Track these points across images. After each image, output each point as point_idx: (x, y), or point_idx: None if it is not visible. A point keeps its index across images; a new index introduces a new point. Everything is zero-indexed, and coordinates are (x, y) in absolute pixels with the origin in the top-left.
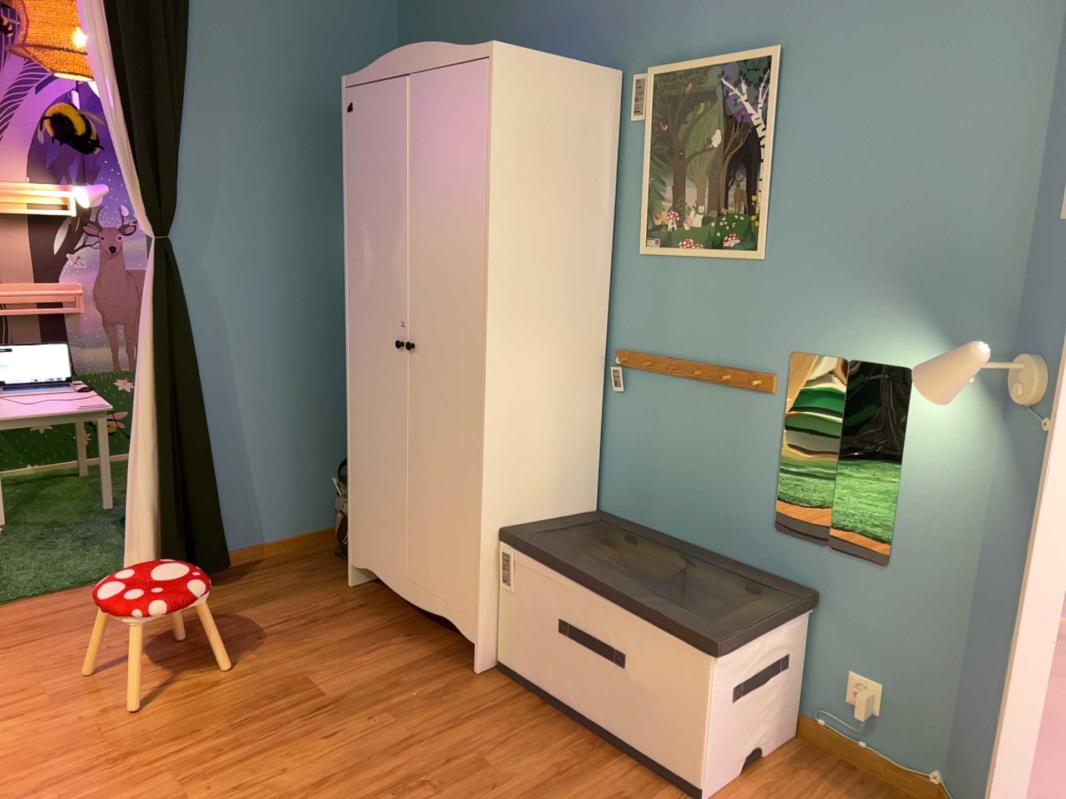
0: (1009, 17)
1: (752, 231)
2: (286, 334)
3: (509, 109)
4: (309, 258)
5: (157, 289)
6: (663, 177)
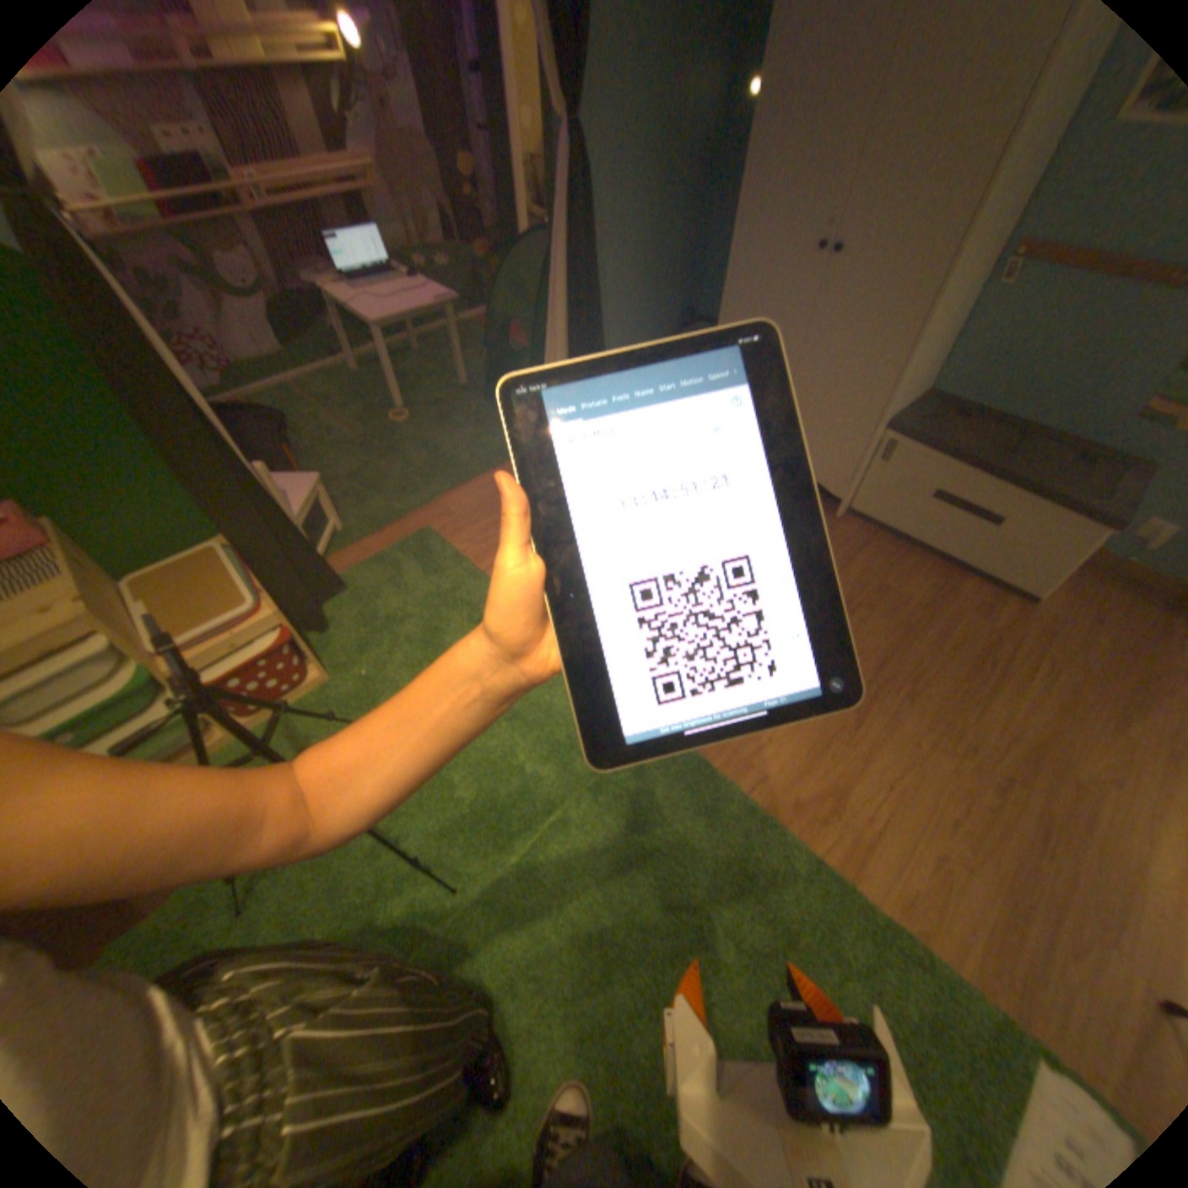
0: None
1: None
2: (642, 221)
3: None
4: (665, 124)
5: (576, 191)
6: None
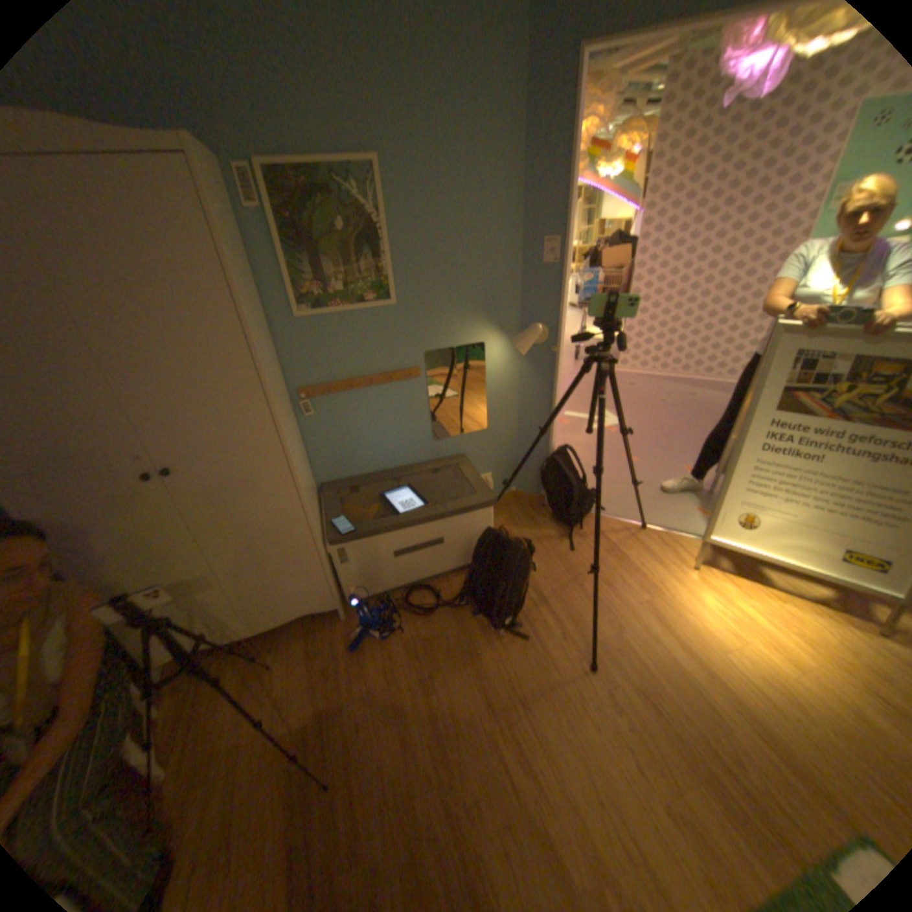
0: (502, 155)
1: (384, 288)
2: None
3: (219, 214)
4: None
5: None
6: (299, 257)
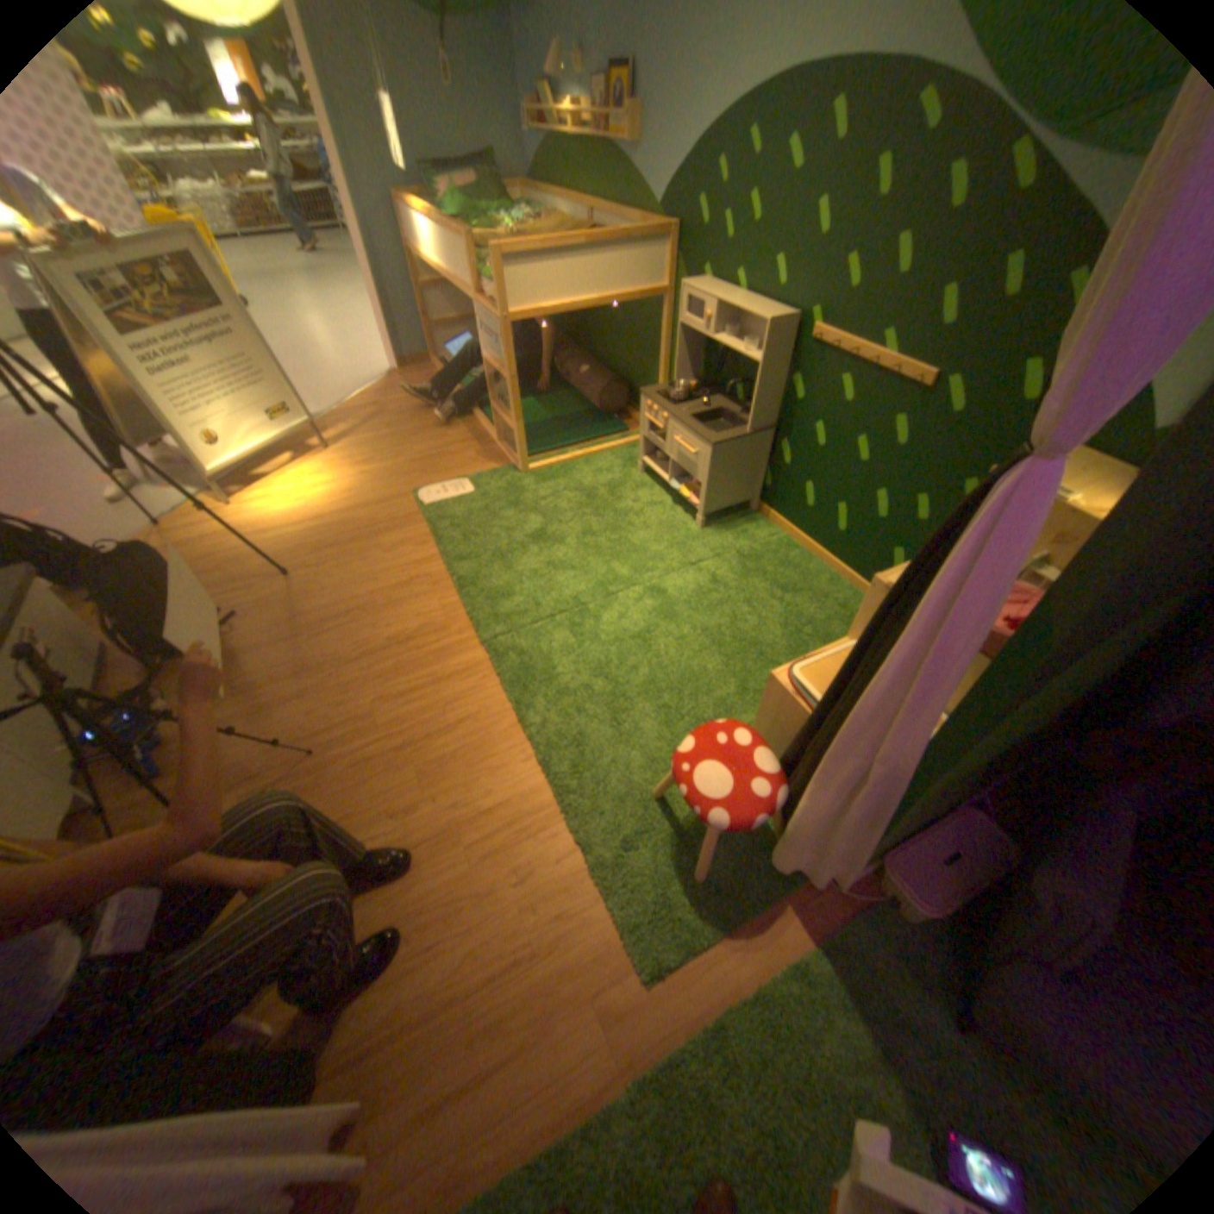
0: None
1: None
2: None
3: None
4: None
5: None
6: None
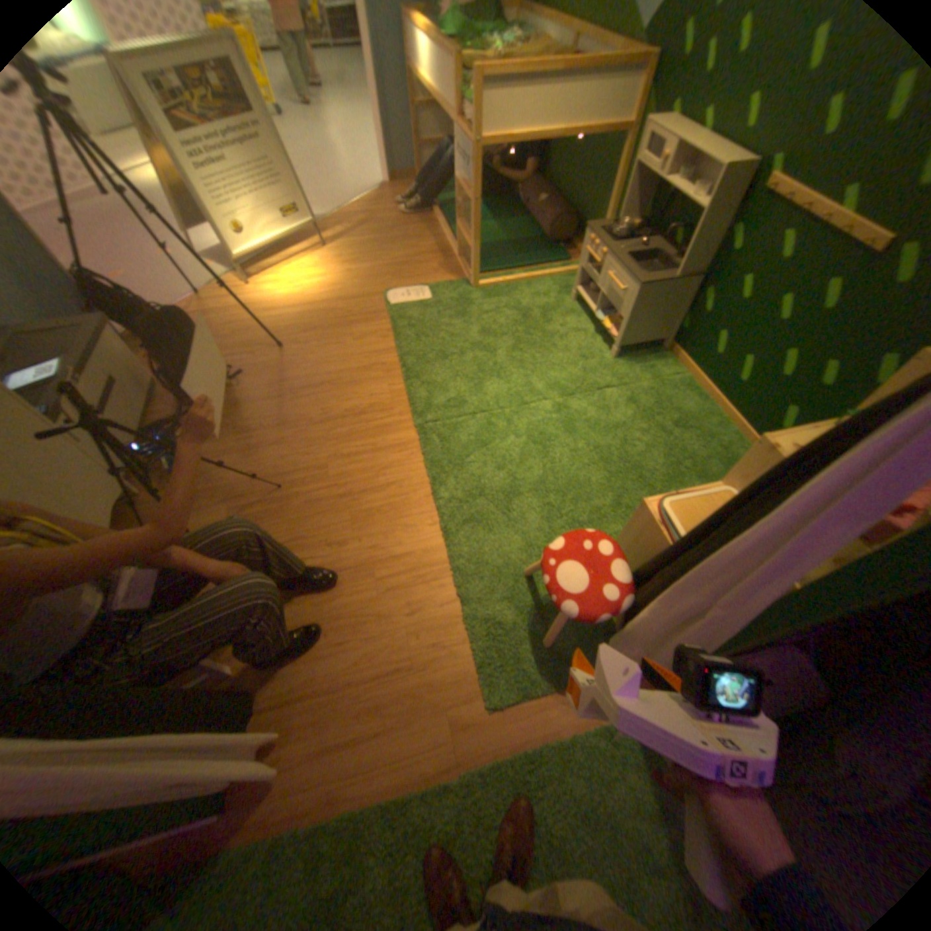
0: None
1: None
2: None
3: None
4: None
5: None
6: None
